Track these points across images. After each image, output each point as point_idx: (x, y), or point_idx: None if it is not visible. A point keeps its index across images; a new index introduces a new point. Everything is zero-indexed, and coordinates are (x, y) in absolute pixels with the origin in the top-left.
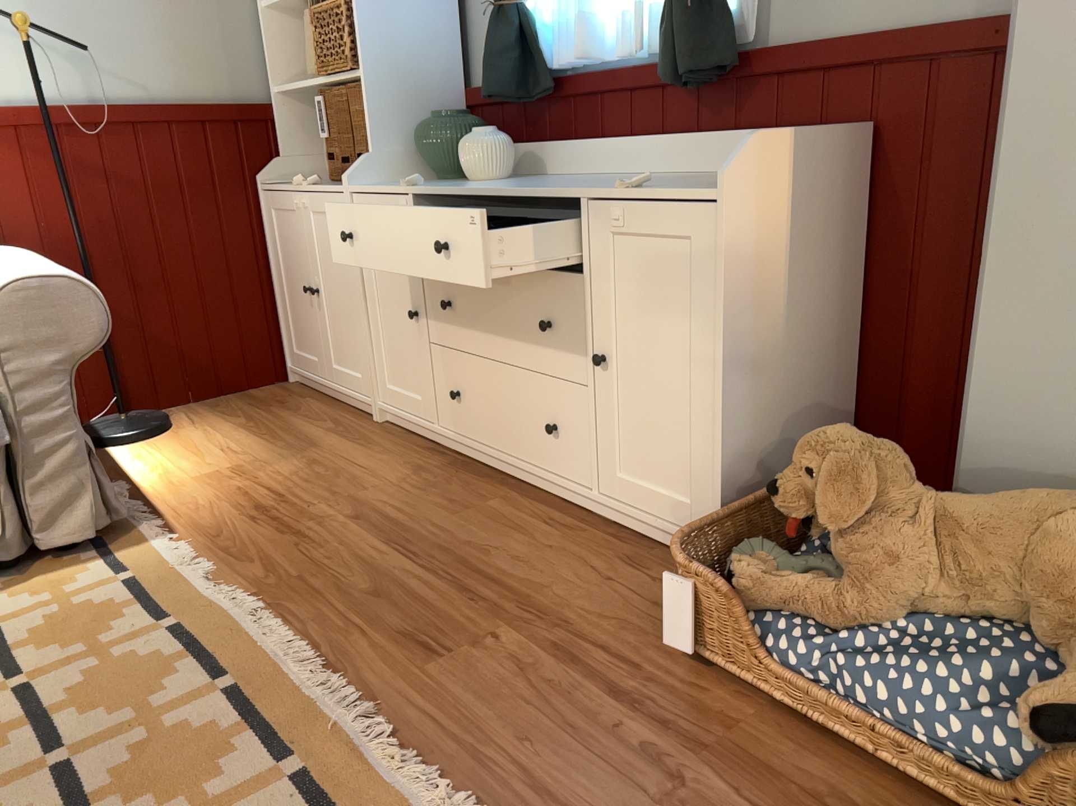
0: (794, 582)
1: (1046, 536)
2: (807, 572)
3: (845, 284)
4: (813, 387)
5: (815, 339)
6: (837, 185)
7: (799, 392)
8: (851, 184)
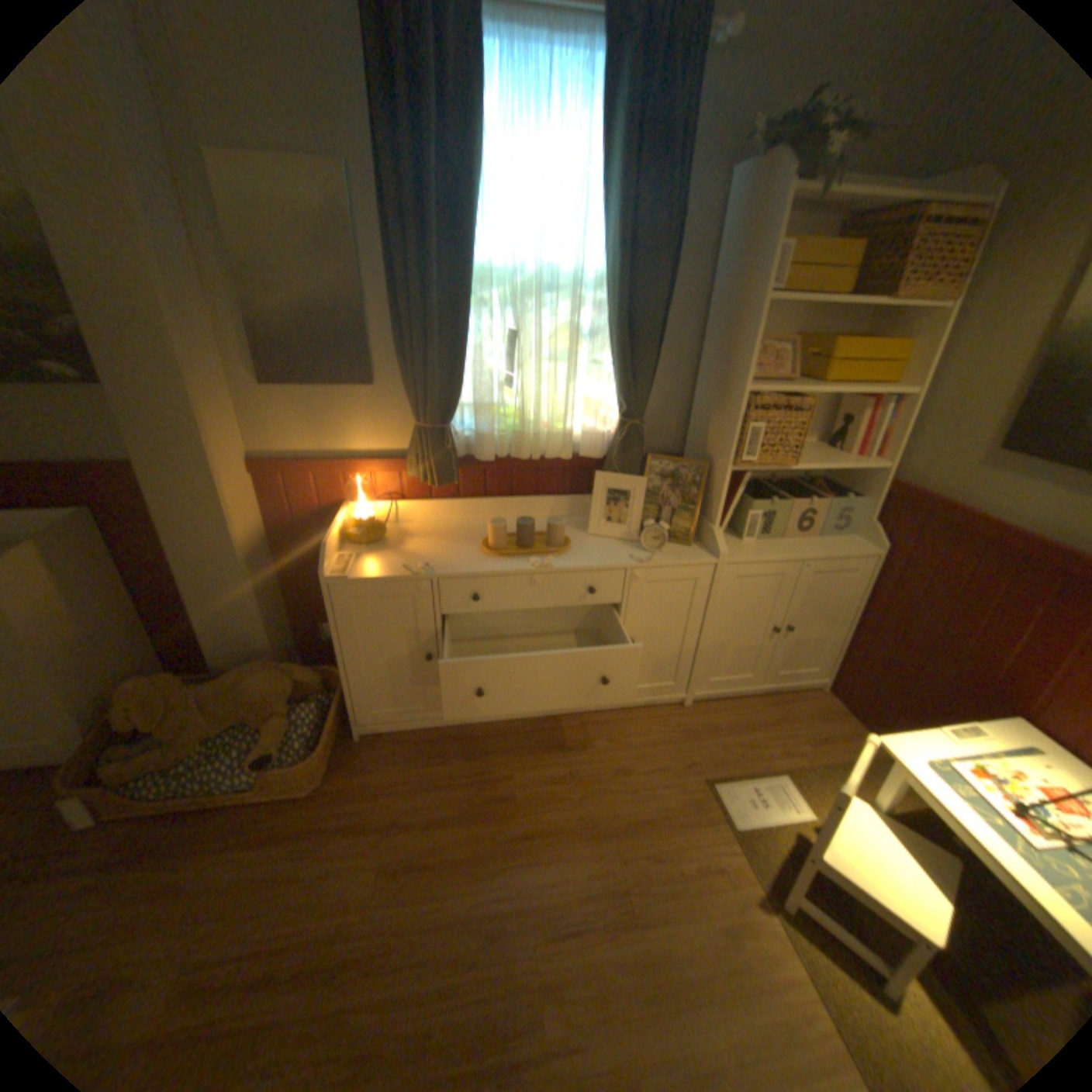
0: (139, 763)
1: (241, 692)
2: (146, 750)
3: (113, 588)
4: (116, 645)
5: (106, 624)
6: (82, 548)
7: (108, 653)
8: (91, 542)
